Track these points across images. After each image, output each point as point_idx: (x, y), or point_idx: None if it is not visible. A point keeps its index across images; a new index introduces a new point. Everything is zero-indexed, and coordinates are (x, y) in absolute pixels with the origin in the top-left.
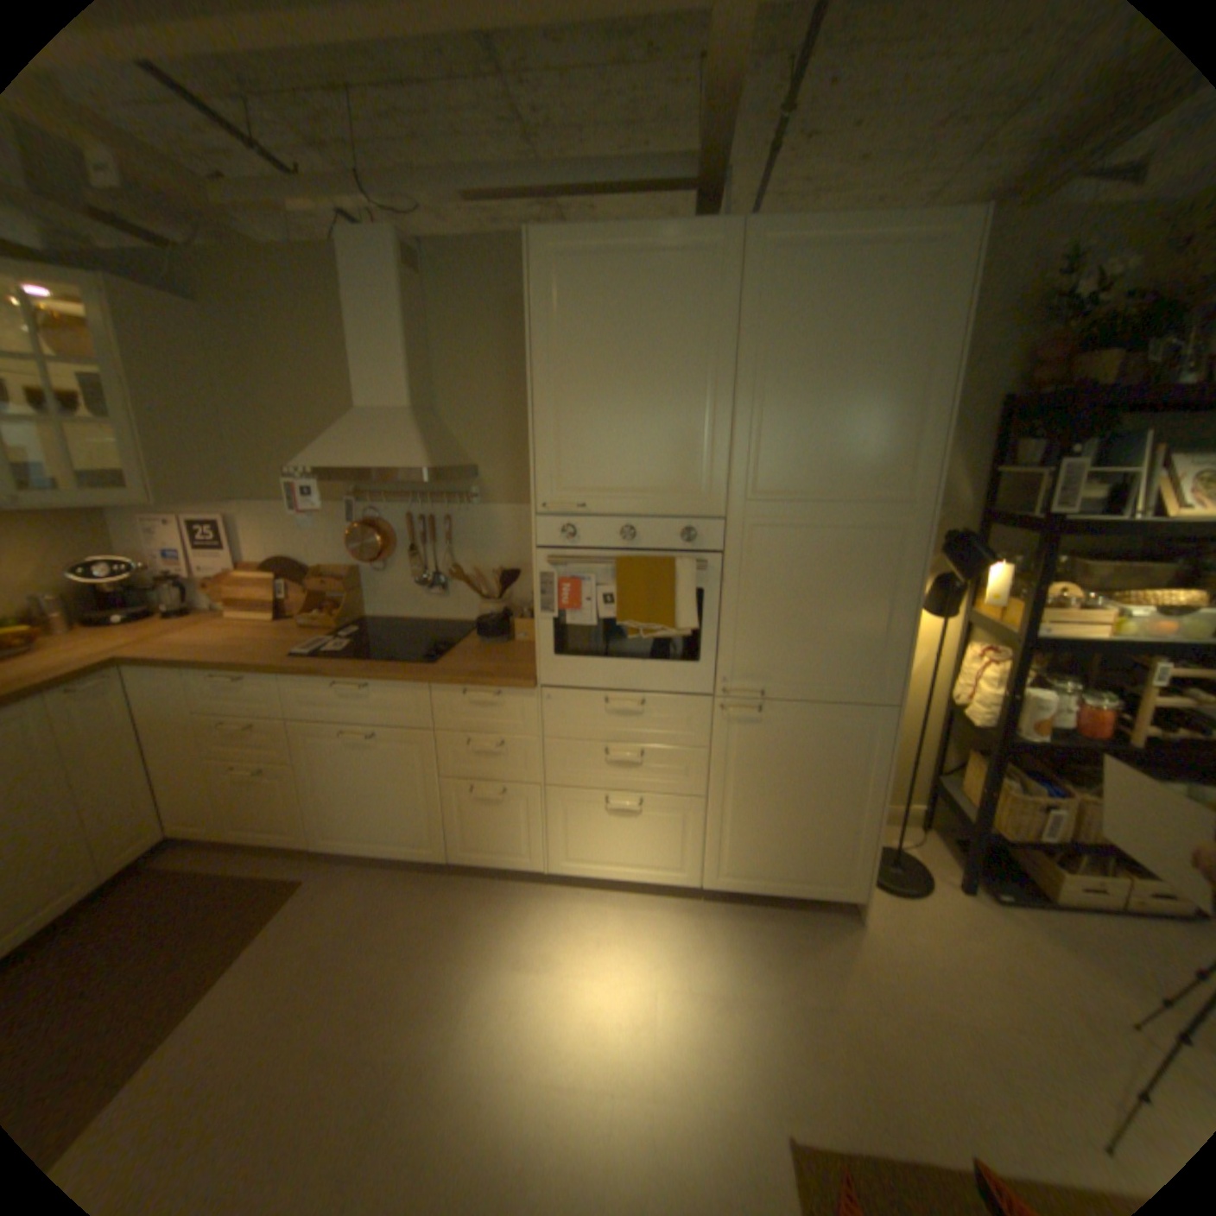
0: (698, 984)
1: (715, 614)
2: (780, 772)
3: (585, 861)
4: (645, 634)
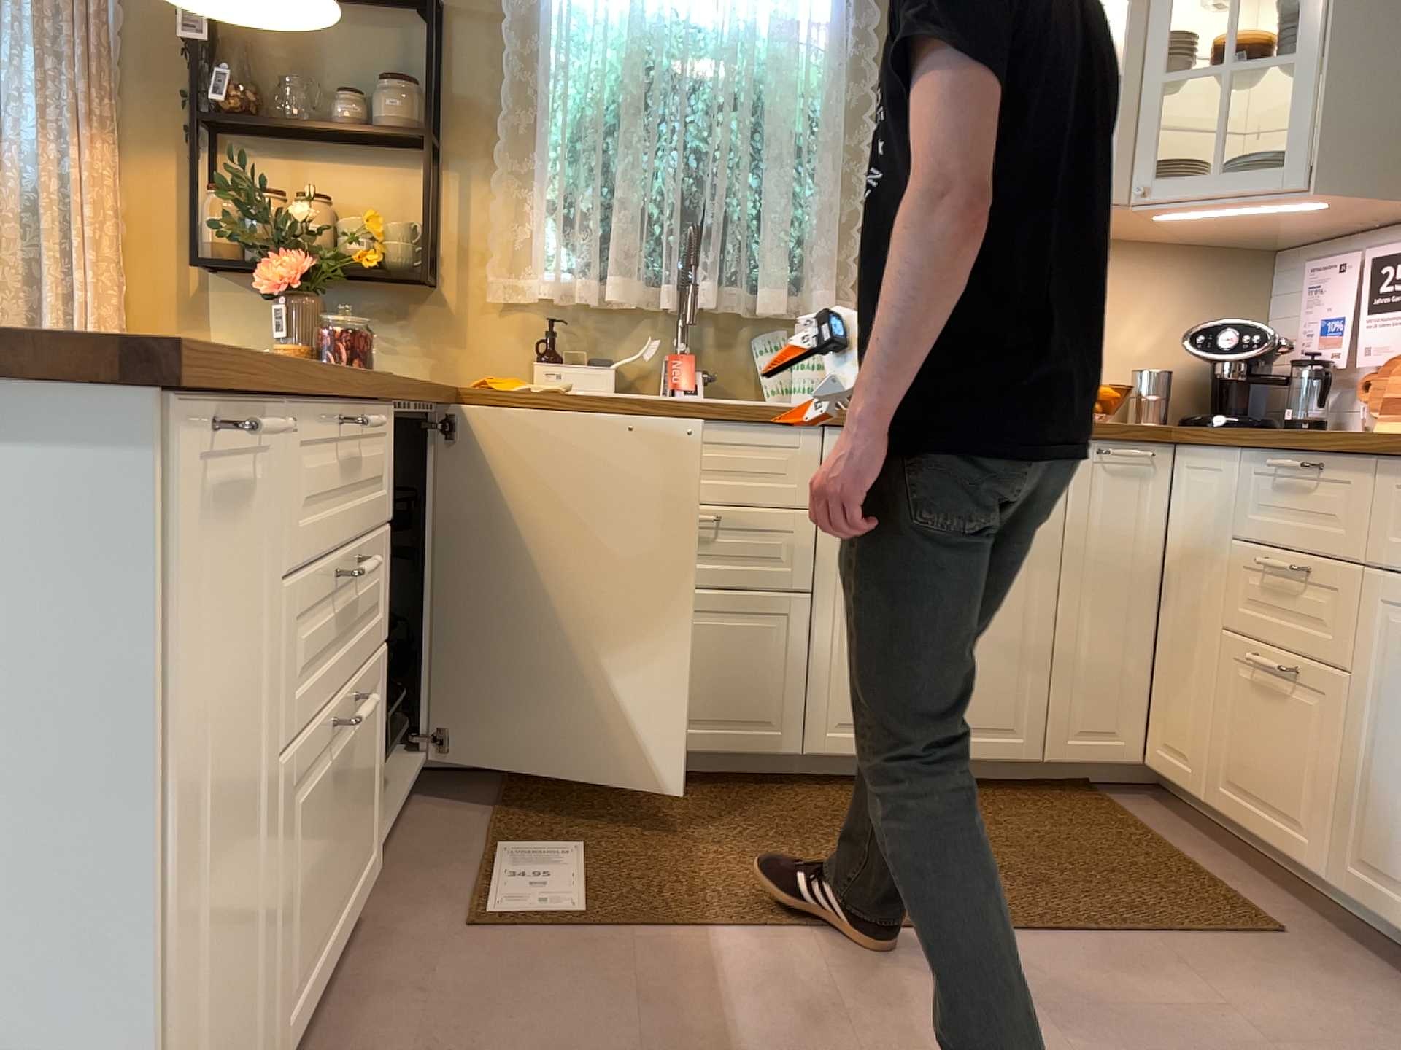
0: None
1: None
2: None
3: None
4: None
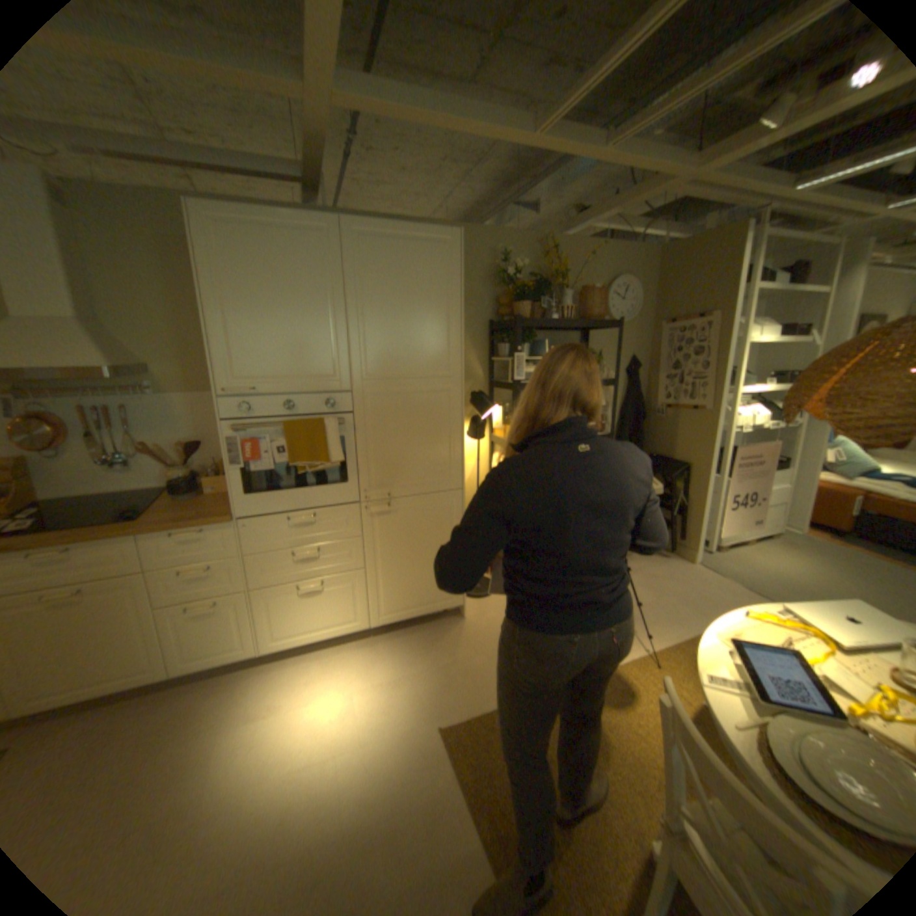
0: (376, 681)
1: (354, 451)
2: (405, 541)
3: (287, 637)
4: (310, 469)
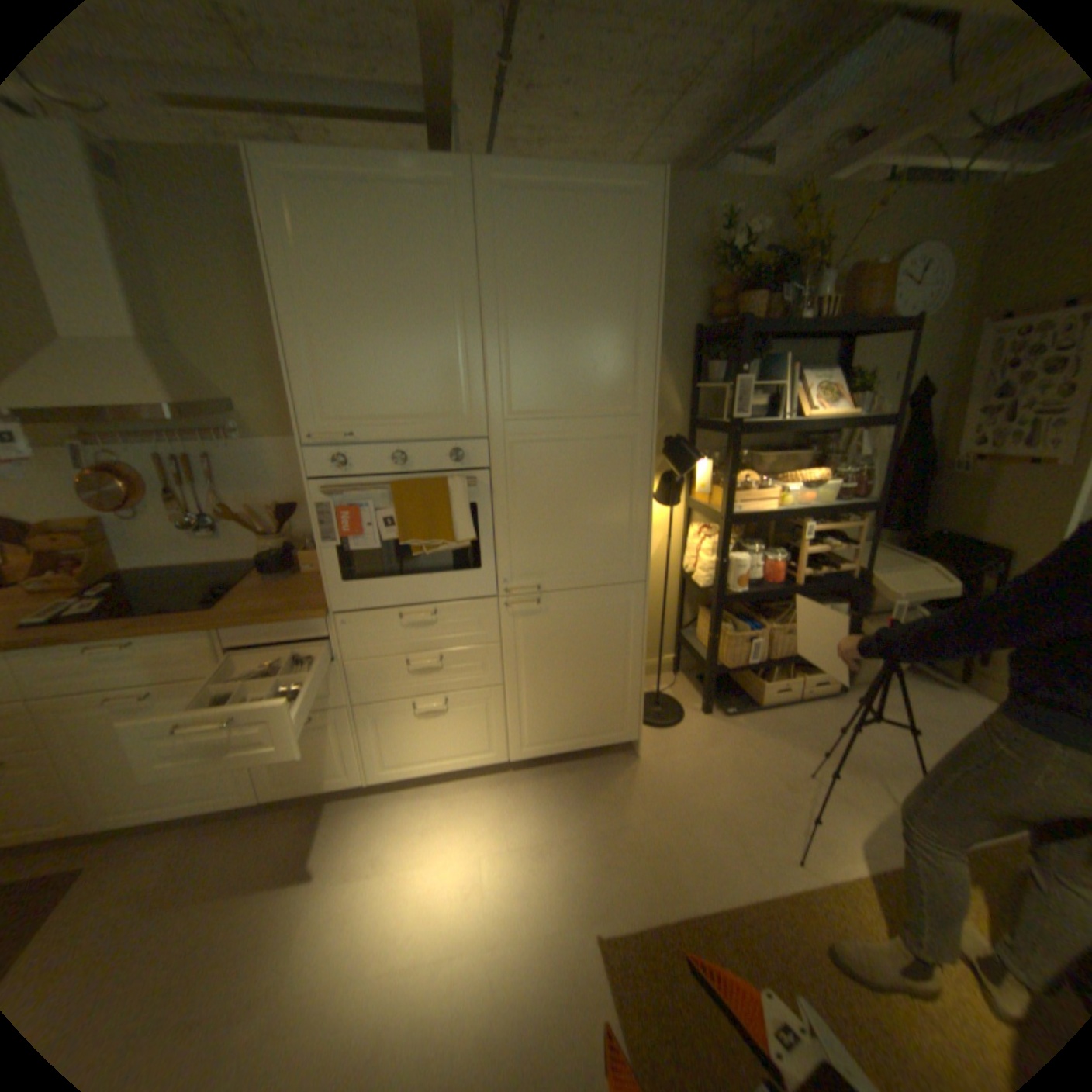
0: (514, 841)
1: (490, 523)
2: (560, 650)
3: (401, 765)
4: (428, 550)
